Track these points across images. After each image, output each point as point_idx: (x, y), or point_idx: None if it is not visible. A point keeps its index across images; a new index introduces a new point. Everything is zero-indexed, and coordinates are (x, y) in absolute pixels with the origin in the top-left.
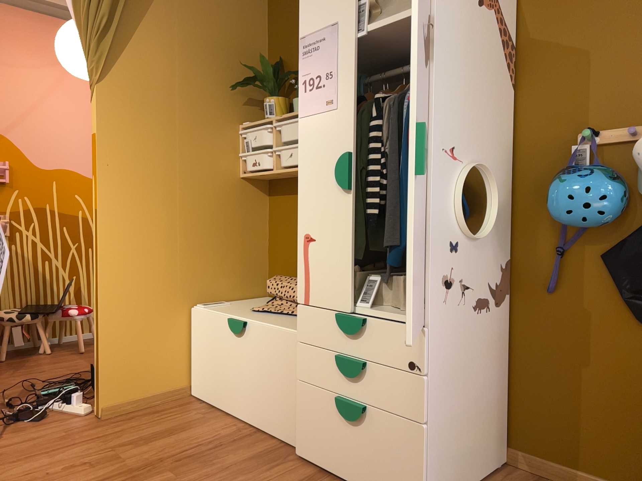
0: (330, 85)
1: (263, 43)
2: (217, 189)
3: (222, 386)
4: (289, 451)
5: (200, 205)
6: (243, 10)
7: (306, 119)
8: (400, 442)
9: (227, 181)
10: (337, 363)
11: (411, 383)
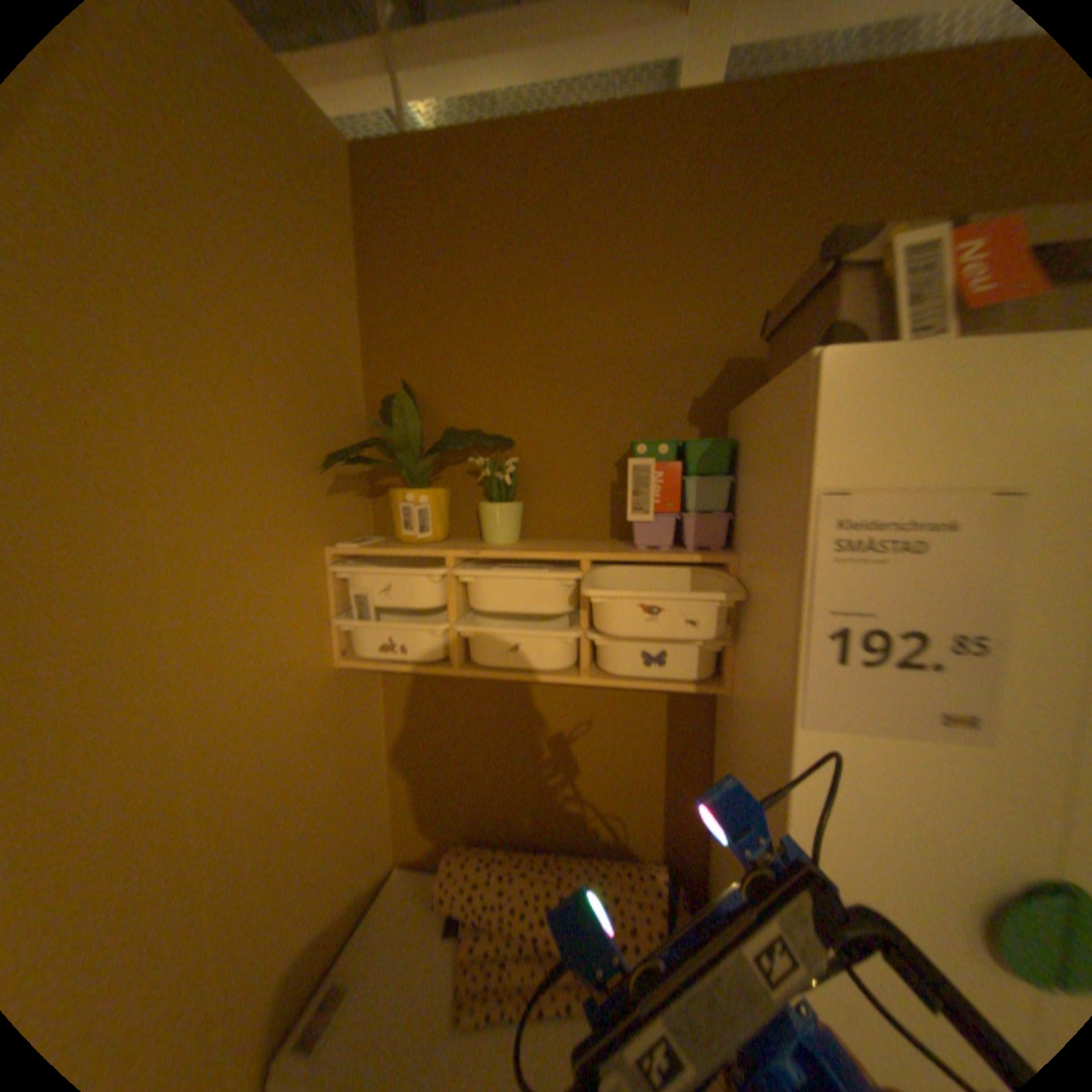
0: (974, 672)
1: (357, 338)
2: (298, 725)
3: None
4: None
5: (266, 799)
6: (314, 250)
7: (838, 738)
8: None
9: (317, 690)
10: None
11: None
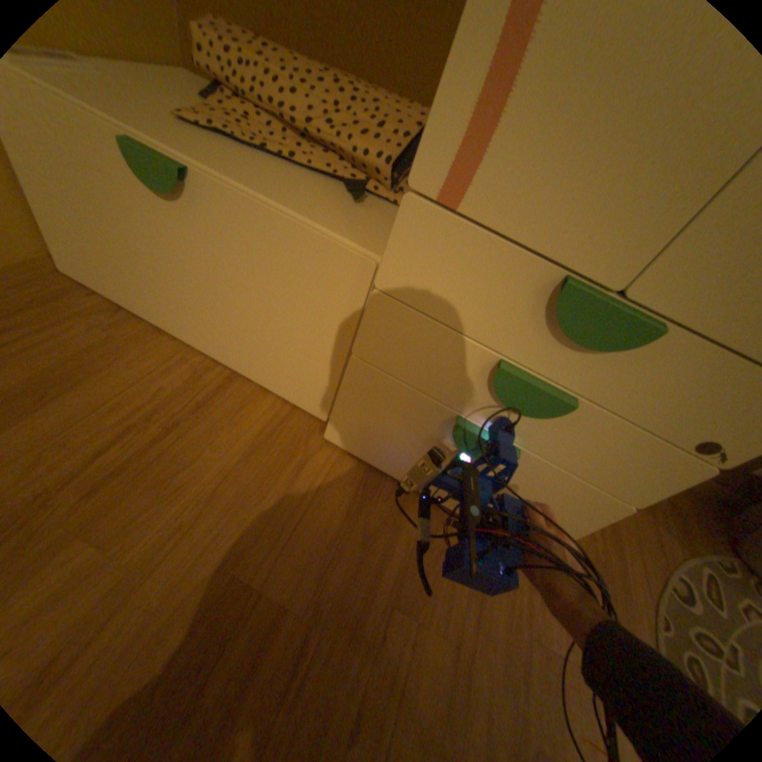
0: None
1: None
2: None
3: (141, 284)
4: (308, 421)
5: None
6: None
7: None
8: (563, 501)
9: None
10: (493, 369)
11: (673, 461)
